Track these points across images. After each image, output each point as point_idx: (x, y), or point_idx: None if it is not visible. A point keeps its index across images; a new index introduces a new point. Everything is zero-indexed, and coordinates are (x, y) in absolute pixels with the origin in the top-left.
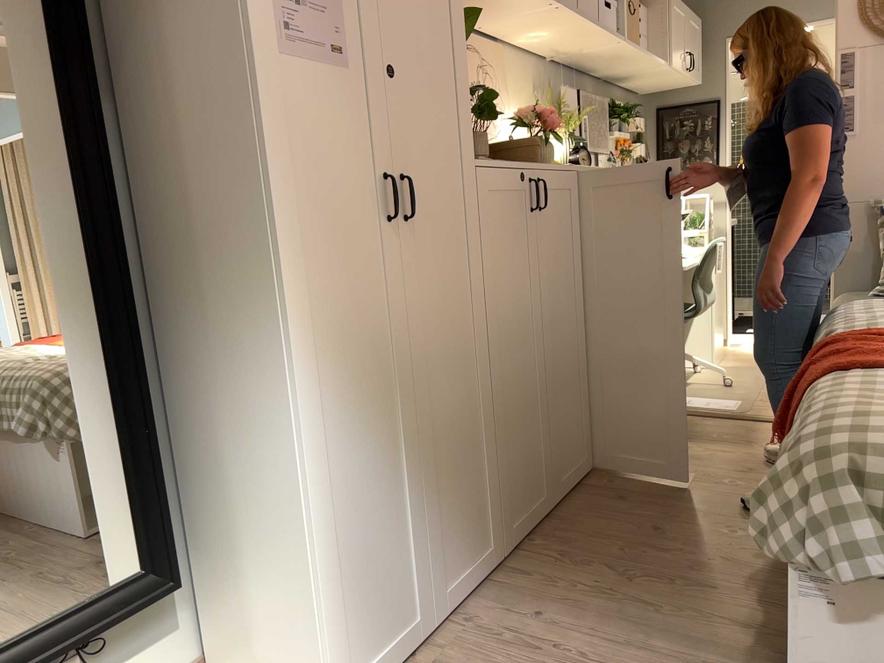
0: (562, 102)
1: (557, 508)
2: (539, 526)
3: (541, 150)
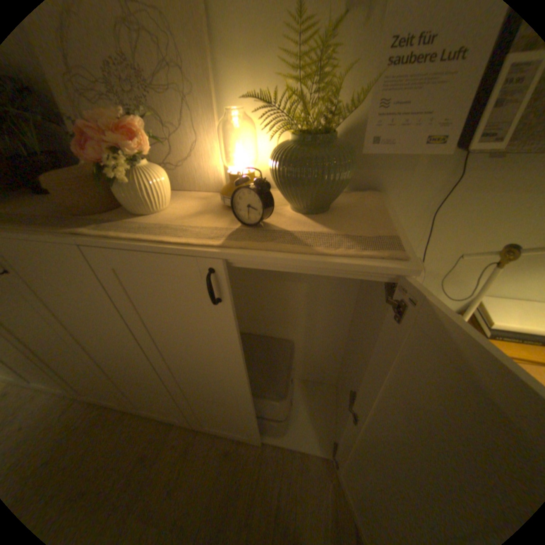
0: (328, 47)
1: (135, 415)
2: (116, 408)
3: (109, 185)
